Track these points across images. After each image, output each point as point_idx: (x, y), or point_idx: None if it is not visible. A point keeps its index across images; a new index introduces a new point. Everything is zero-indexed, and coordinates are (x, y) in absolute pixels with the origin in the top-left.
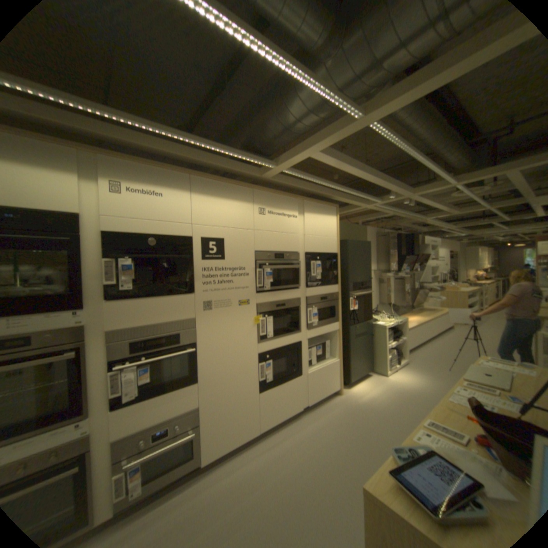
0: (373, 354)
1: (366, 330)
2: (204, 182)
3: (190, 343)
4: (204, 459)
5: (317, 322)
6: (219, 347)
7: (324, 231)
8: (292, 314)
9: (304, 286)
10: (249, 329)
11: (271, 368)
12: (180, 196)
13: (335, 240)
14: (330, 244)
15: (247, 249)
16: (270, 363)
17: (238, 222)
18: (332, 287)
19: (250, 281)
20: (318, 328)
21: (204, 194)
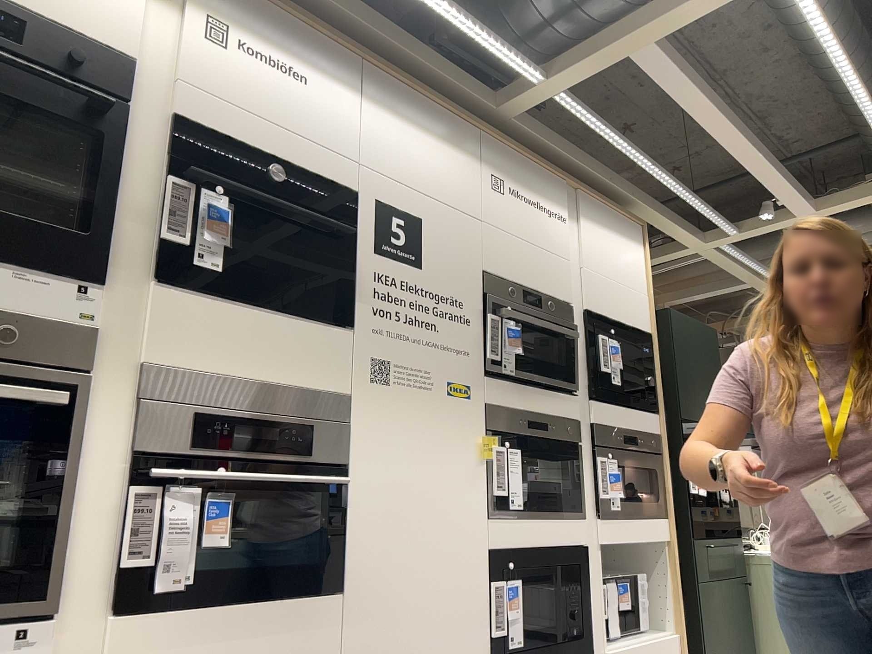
0: (753, 641)
1: (730, 563)
2: (390, 82)
3: (332, 467)
4: None
5: (621, 501)
6: (401, 496)
7: (622, 272)
8: (565, 459)
9: (588, 393)
10: (471, 467)
11: (521, 605)
12: (343, 94)
13: (644, 301)
14: (635, 305)
15: (469, 259)
16: (520, 589)
17: (453, 190)
18: (648, 415)
19: (475, 339)
20: (624, 519)
21: (389, 107)
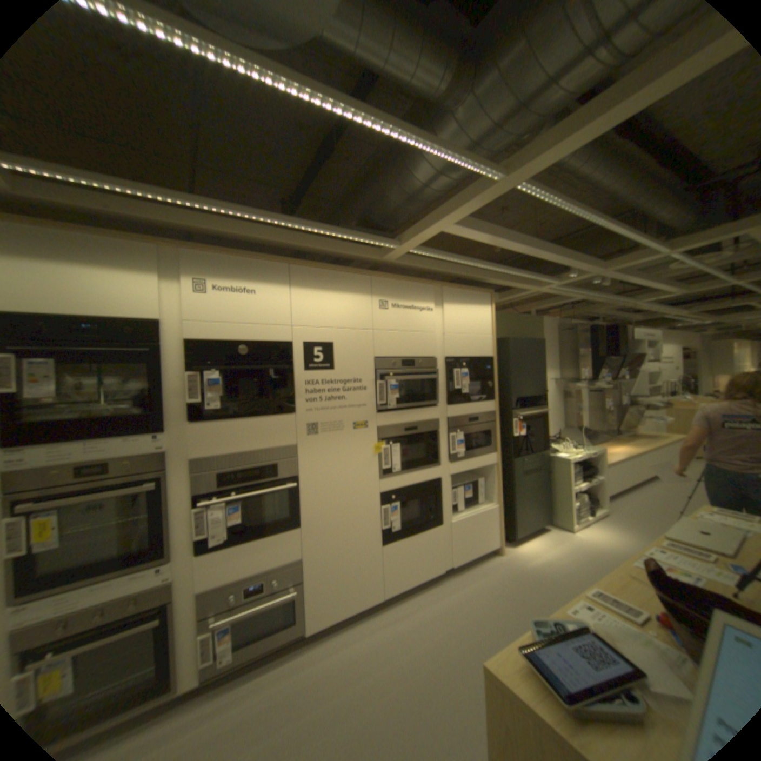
0: (551, 499)
1: (539, 465)
2: (307, 272)
3: (291, 476)
4: (310, 626)
5: (464, 452)
6: (328, 482)
7: (474, 328)
8: (428, 441)
9: (445, 402)
10: (368, 459)
11: (398, 513)
12: (277, 291)
13: (489, 339)
14: (482, 344)
15: (364, 355)
16: (398, 507)
17: (352, 320)
18: (487, 403)
19: (369, 397)
20: (466, 460)
21: (308, 287)
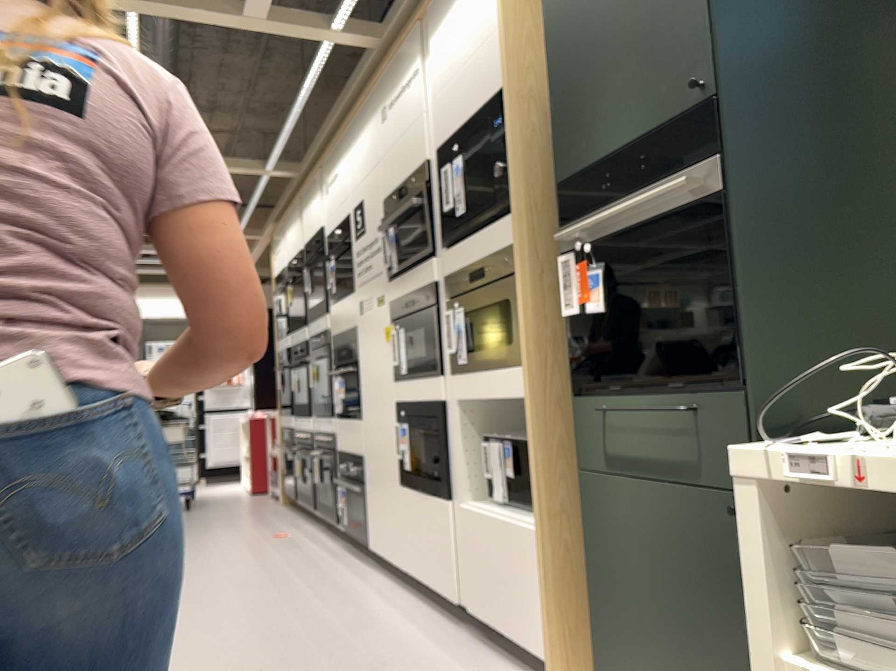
0: None
1: (699, 454)
2: (350, 126)
3: (361, 361)
4: (370, 538)
5: (468, 354)
6: (369, 373)
7: (470, 41)
8: (427, 324)
9: (446, 244)
10: (386, 349)
11: (408, 443)
12: (342, 164)
13: (499, 40)
14: (485, 69)
15: (377, 201)
16: (407, 431)
17: (370, 159)
18: (502, 224)
19: (383, 259)
20: (474, 374)
21: (351, 143)
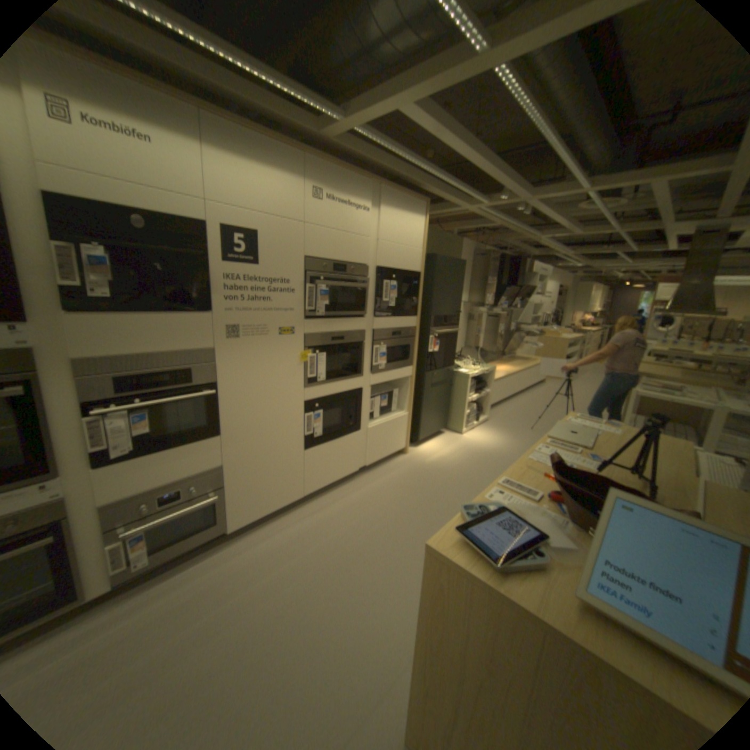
0: (448, 407)
1: (444, 378)
2: (224, 127)
3: (208, 383)
4: (231, 524)
5: (385, 365)
6: (250, 390)
7: (406, 238)
8: (353, 352)
9: (372, 315)
10: (293, 368)
11: (320, 420)
12: (183, 146)
13: (419, 254)
14: (412, 258)
15: (294, 252)
16: (320, 414)
17: (281, 206)
18: (409, 319)
19: (297, 301)
20: (385, 372)
21: (225, 149)
